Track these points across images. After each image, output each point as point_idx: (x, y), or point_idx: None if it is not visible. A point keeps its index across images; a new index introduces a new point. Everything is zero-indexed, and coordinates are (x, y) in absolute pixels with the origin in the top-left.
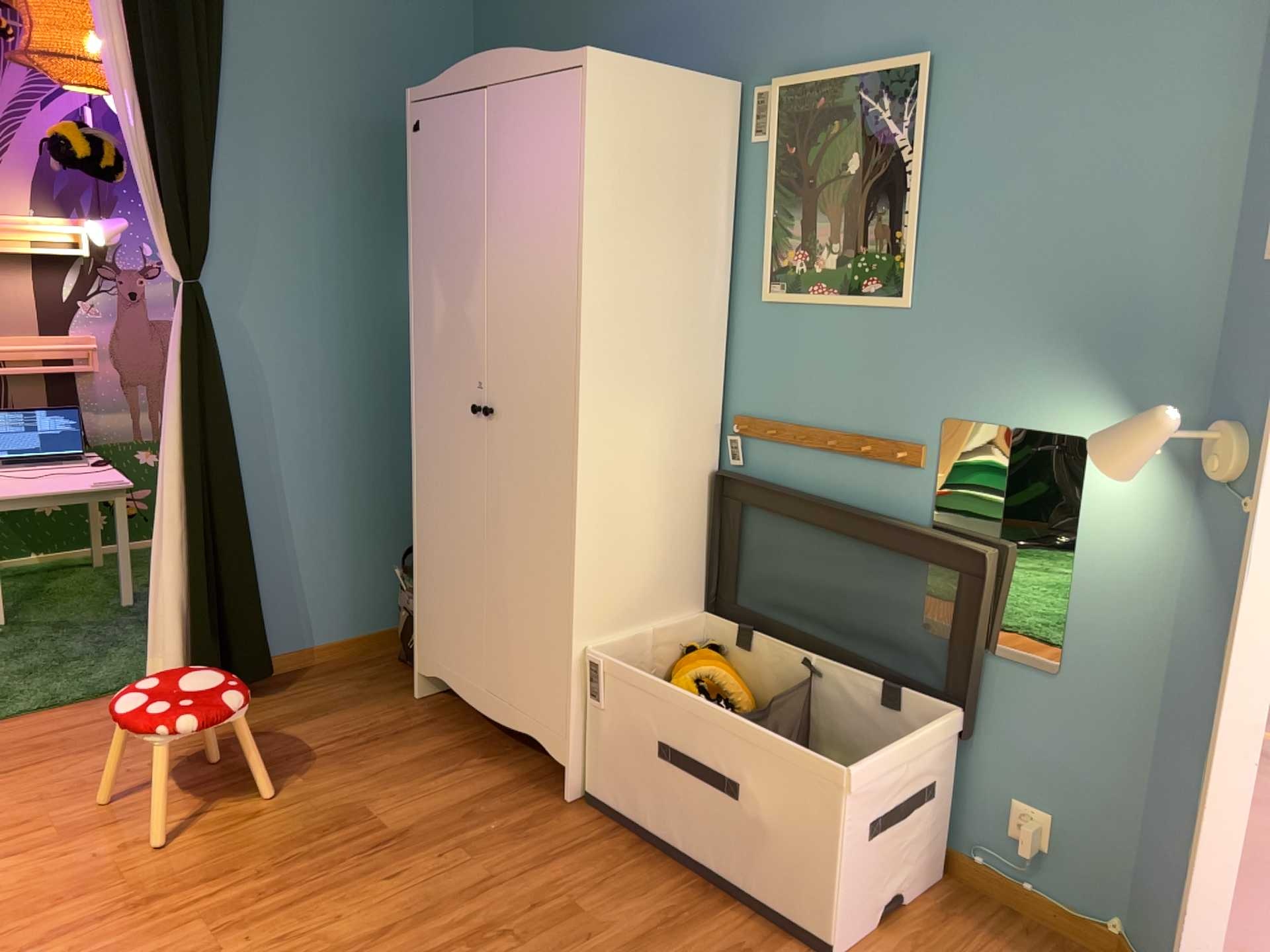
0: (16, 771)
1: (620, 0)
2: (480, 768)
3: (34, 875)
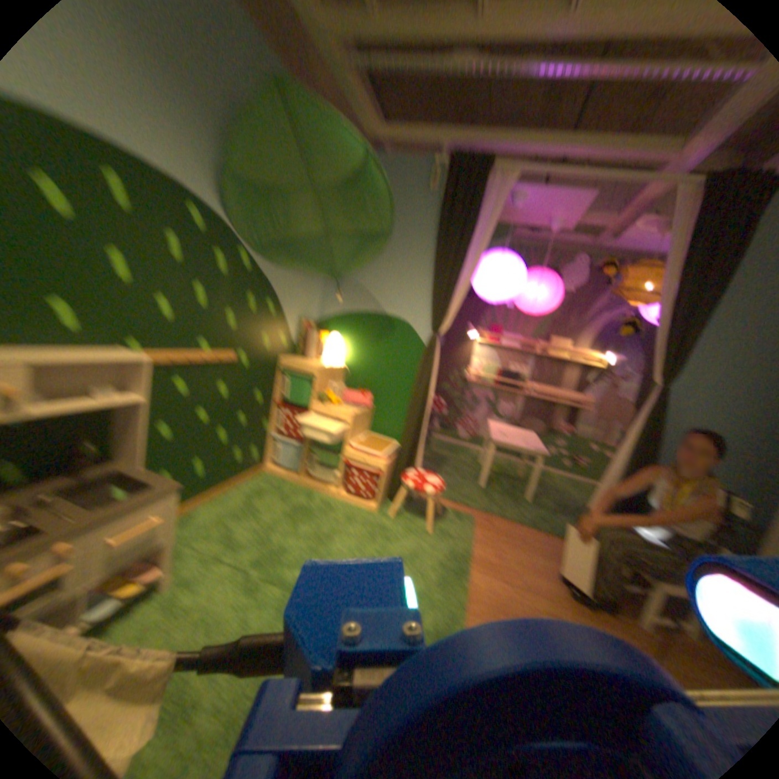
0: (514, 549)
1: None
2: None
3: (510, 600)
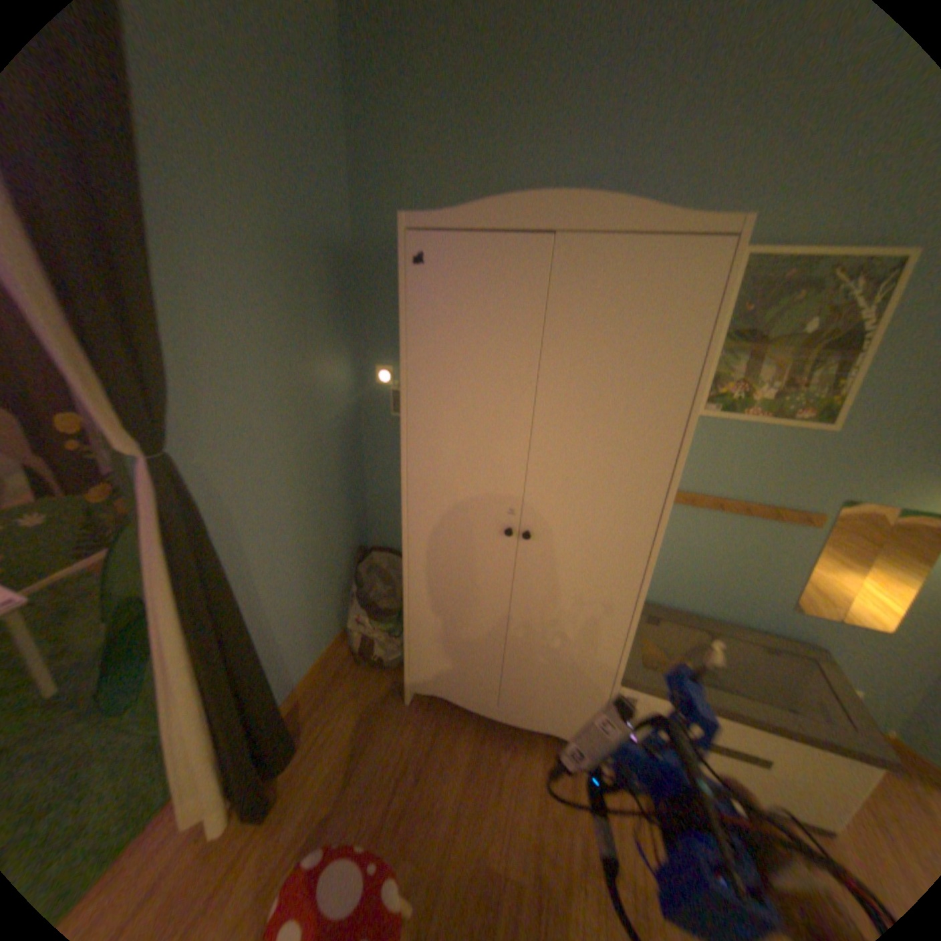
0: None
1: (558, 135)
2: (516, 762)
3: None
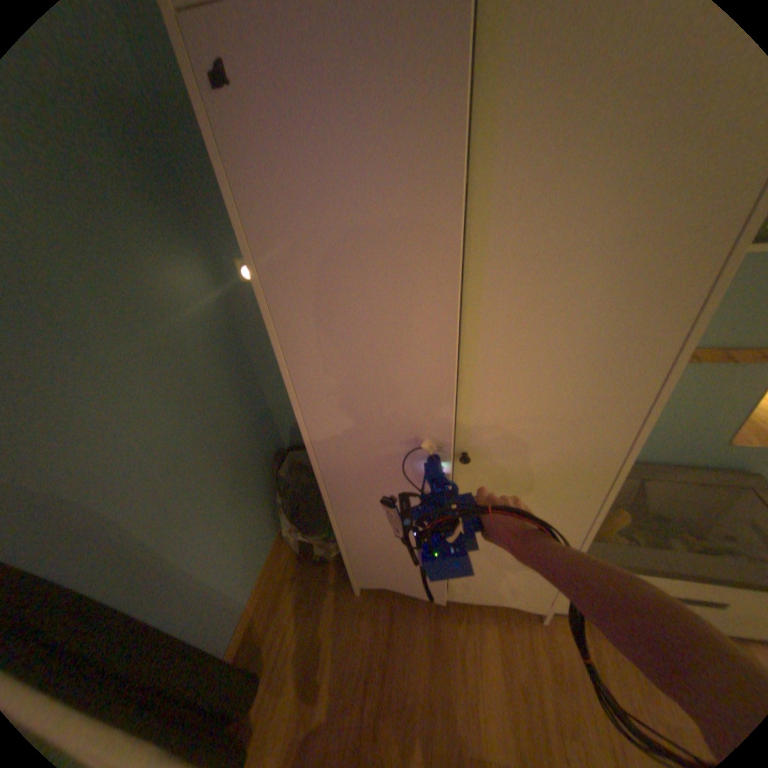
0: None
1: None
2: (473, 634)
3: None
